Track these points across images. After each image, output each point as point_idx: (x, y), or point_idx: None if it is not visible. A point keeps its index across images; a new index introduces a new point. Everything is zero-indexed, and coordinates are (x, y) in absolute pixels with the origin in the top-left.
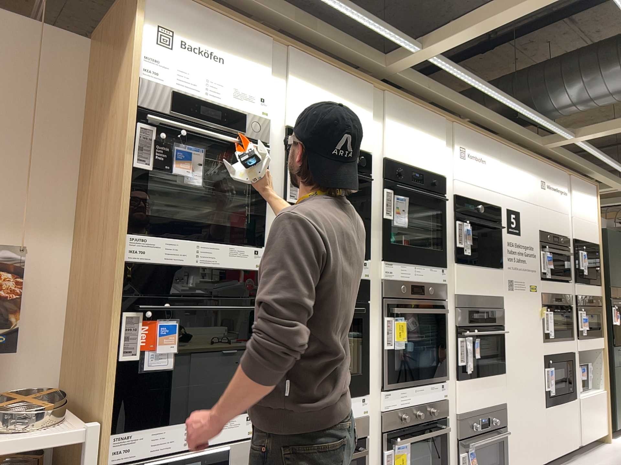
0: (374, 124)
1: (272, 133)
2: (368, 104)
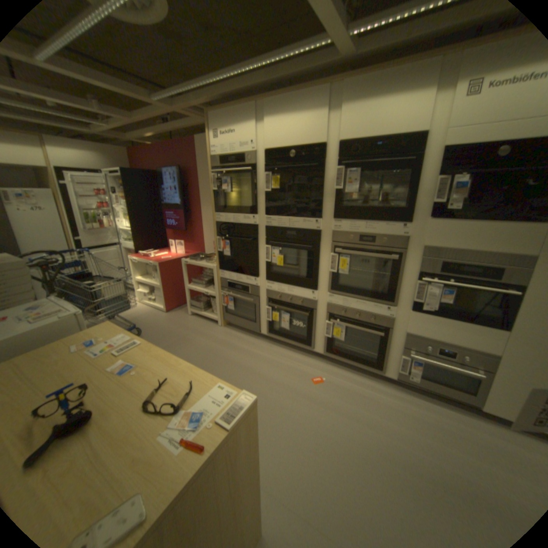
0: (334, 111)
1: (256, 156)
2: (326, 97)
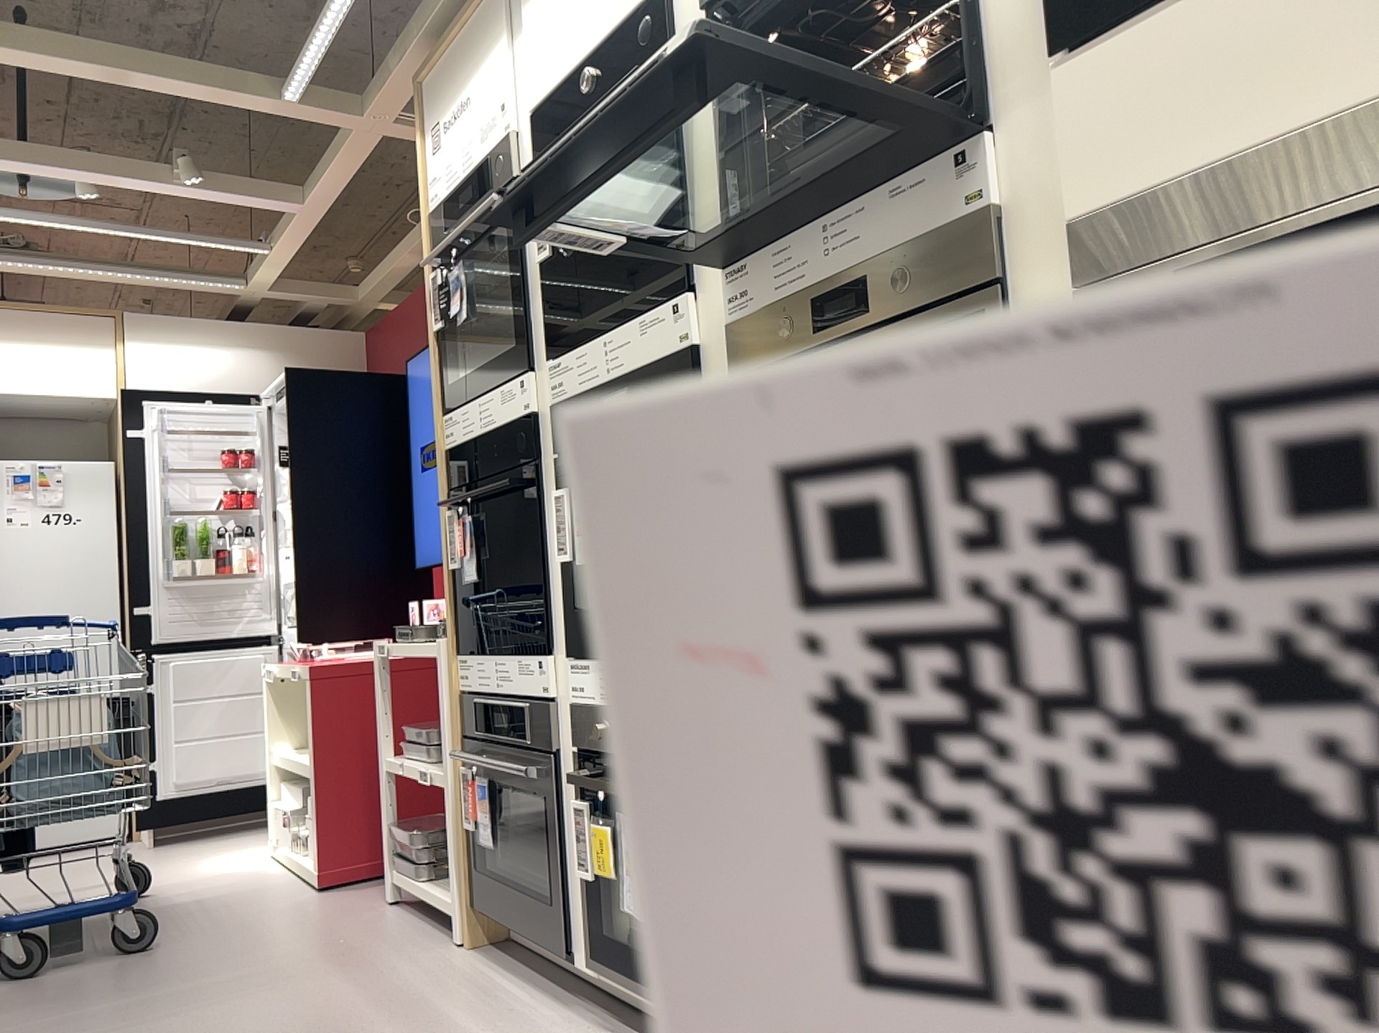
0: None
1: (517, 148)
2: None
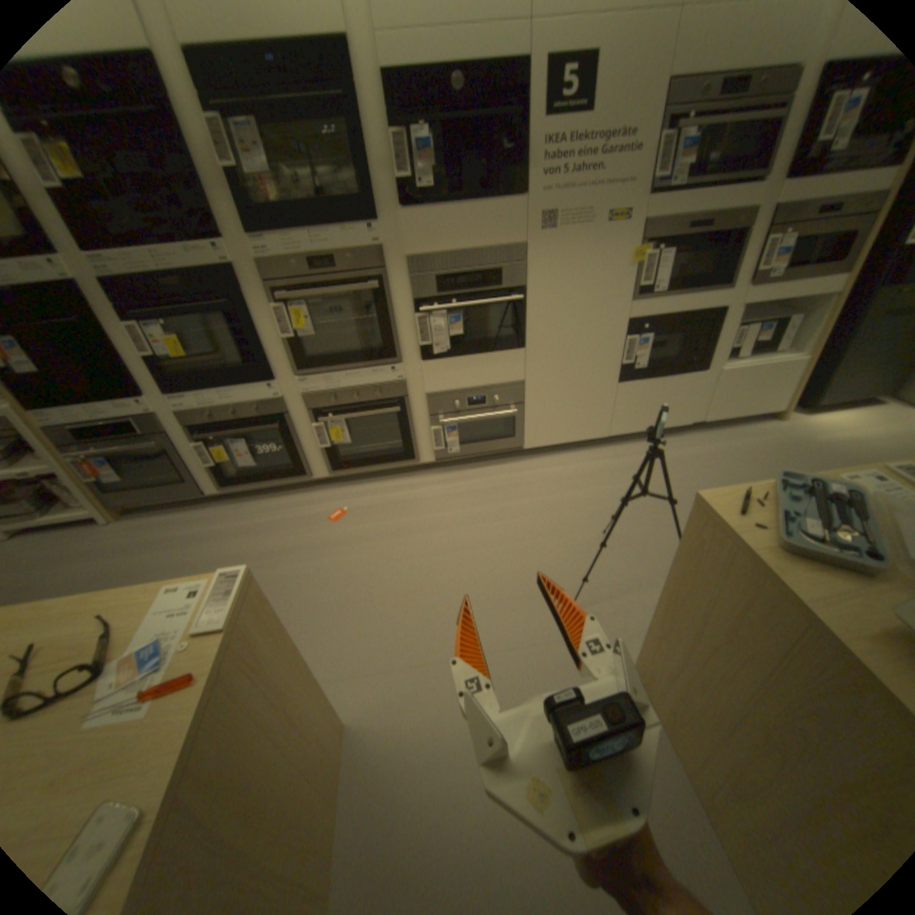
0: None
1: None
2: None
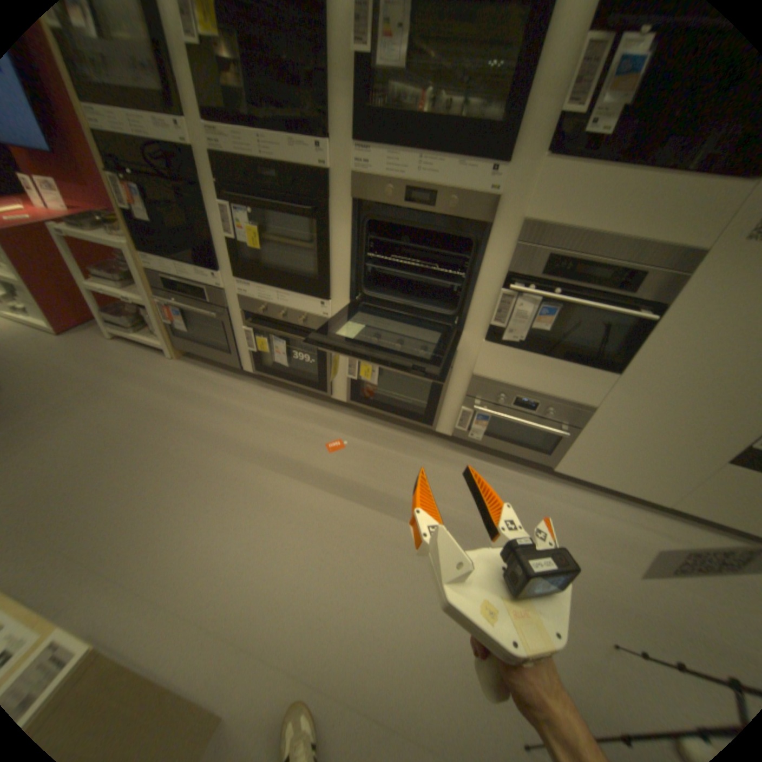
0: None
1: None
2: None
